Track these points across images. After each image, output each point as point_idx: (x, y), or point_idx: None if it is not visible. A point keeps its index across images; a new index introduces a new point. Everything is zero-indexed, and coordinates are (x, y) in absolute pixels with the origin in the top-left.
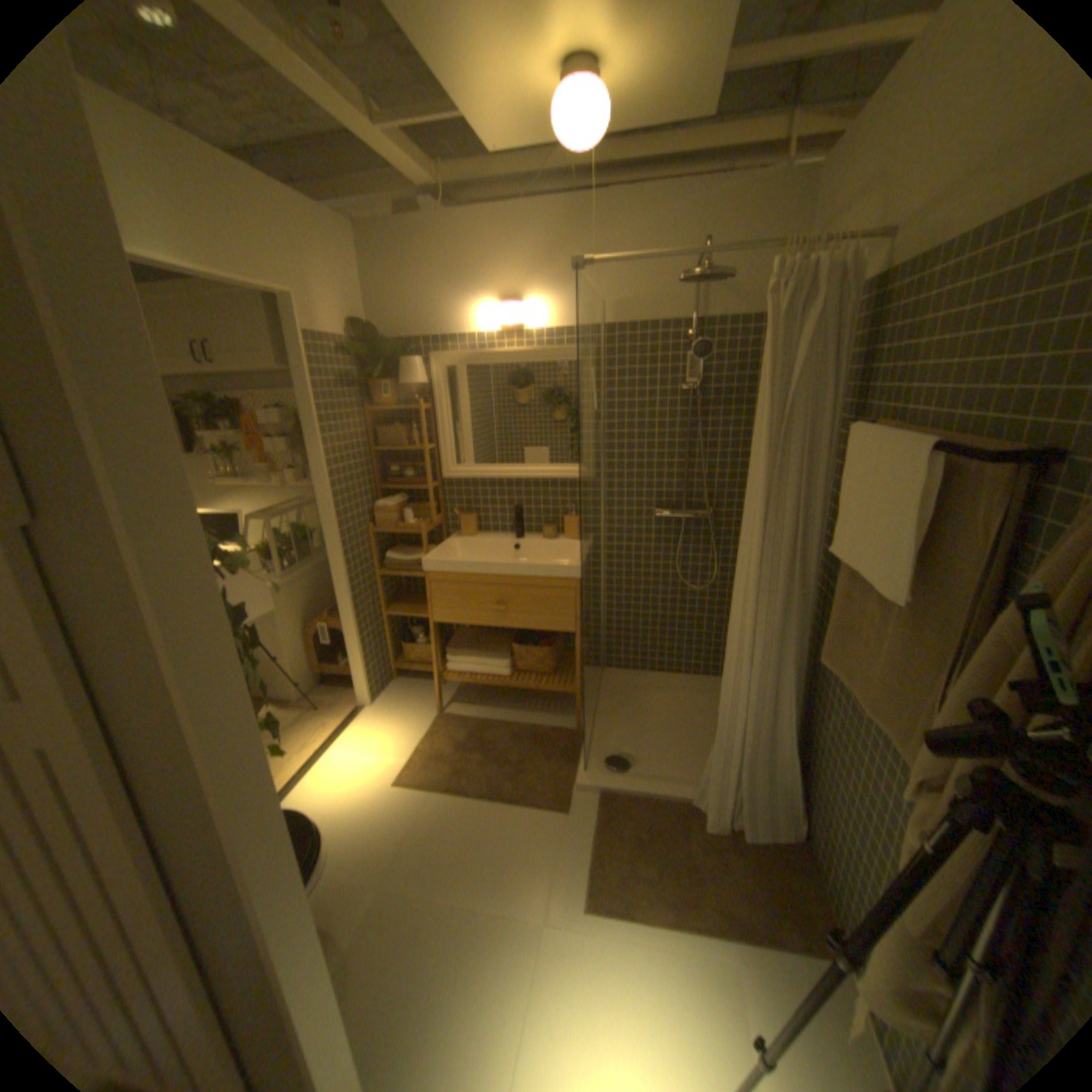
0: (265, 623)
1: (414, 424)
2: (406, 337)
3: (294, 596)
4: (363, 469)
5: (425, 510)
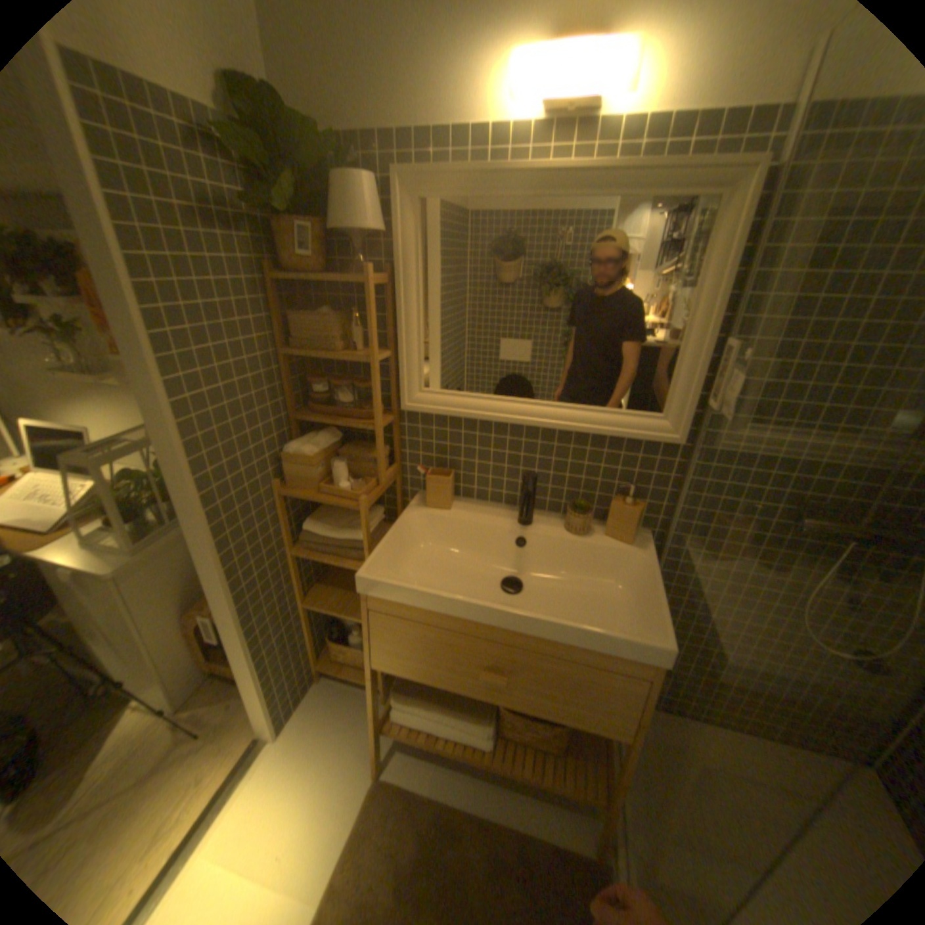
0: (113, 617)
1: (359, 308)
2: (349, 126)
3: (163, 573)
4: (260, 390)
5: (372, 456)
